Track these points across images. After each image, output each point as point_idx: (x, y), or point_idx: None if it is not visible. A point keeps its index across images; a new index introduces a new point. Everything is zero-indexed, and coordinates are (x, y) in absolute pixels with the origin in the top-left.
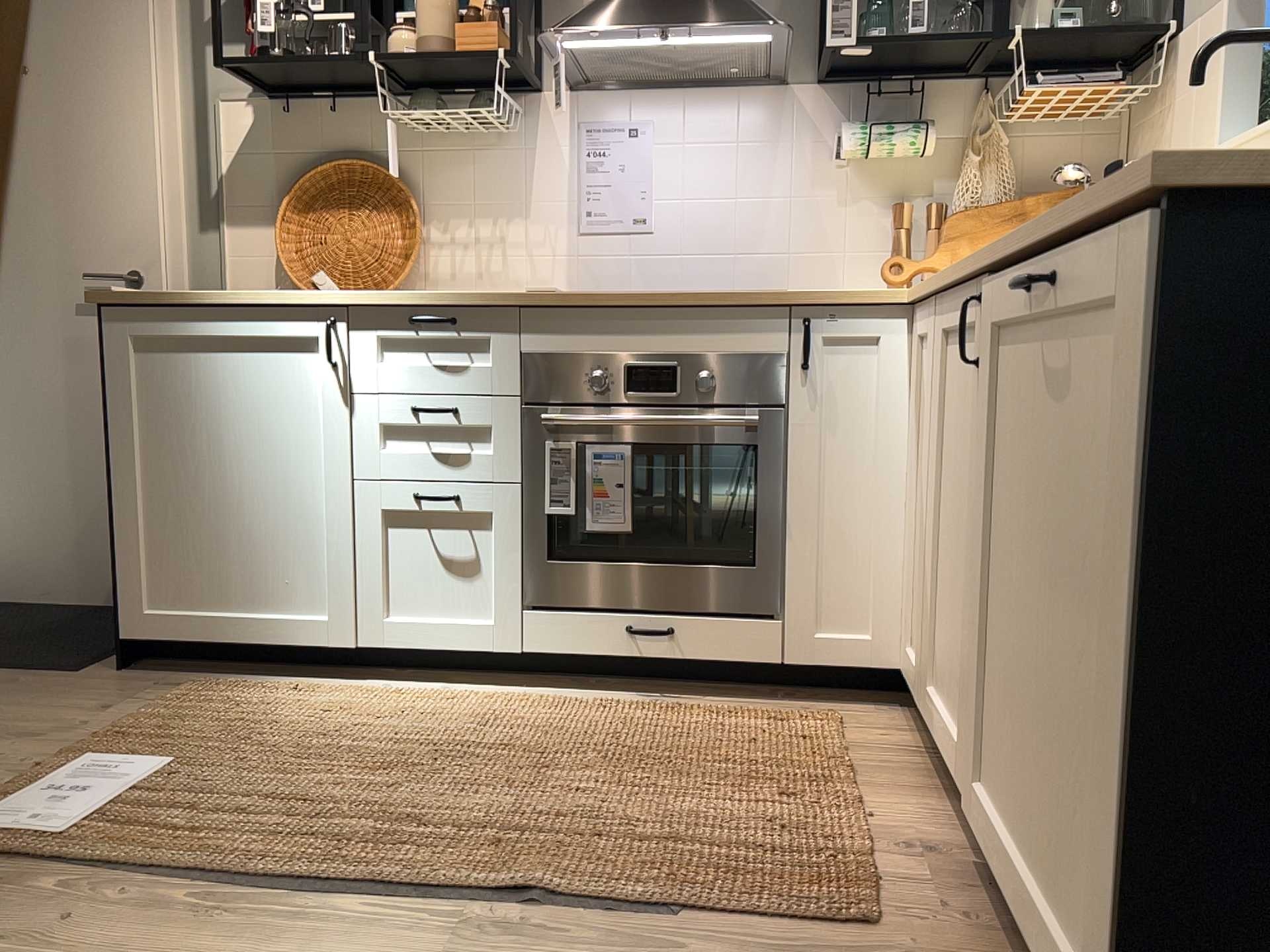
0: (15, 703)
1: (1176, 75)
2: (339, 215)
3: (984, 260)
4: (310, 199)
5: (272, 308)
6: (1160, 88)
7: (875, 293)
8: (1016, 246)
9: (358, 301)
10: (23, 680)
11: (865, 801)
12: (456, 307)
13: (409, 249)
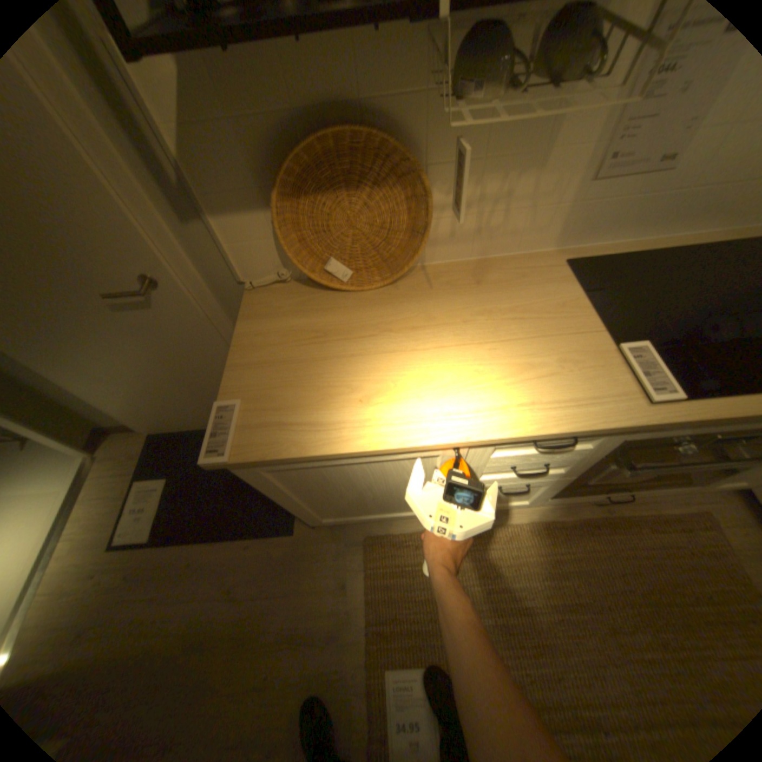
0: (290, 588)
1: None
2: (339, 194)
3: None
4: (299, 176)
5: (399, 450)
6: None
7: None
8: None
9: (490, 442)
10: (271, 551)
11: None
12: (587, 432)
13: (420, 222)
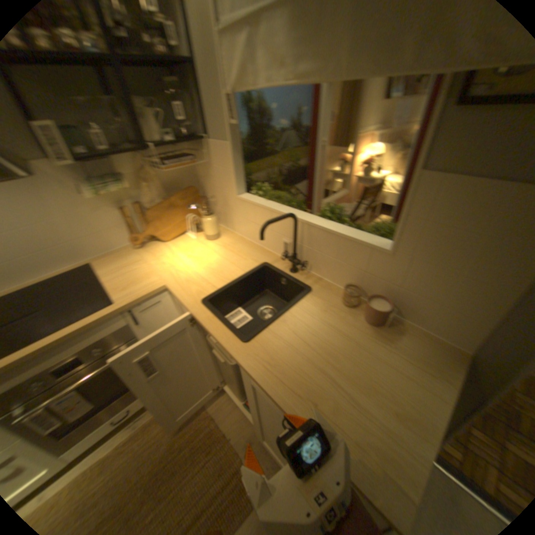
0: None
1: (210, 154)
2: None
3: (231, 354)
4: None
5: None
6: (203, 154)
7: (149, 290)
8: (258, 382)
9: None
10: None
11: (221, 435)
12: None
13: None
